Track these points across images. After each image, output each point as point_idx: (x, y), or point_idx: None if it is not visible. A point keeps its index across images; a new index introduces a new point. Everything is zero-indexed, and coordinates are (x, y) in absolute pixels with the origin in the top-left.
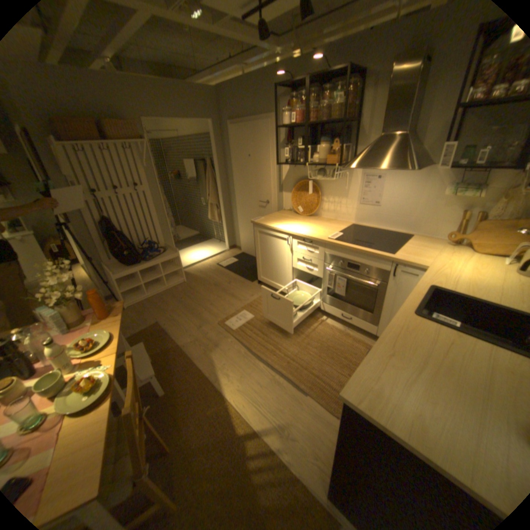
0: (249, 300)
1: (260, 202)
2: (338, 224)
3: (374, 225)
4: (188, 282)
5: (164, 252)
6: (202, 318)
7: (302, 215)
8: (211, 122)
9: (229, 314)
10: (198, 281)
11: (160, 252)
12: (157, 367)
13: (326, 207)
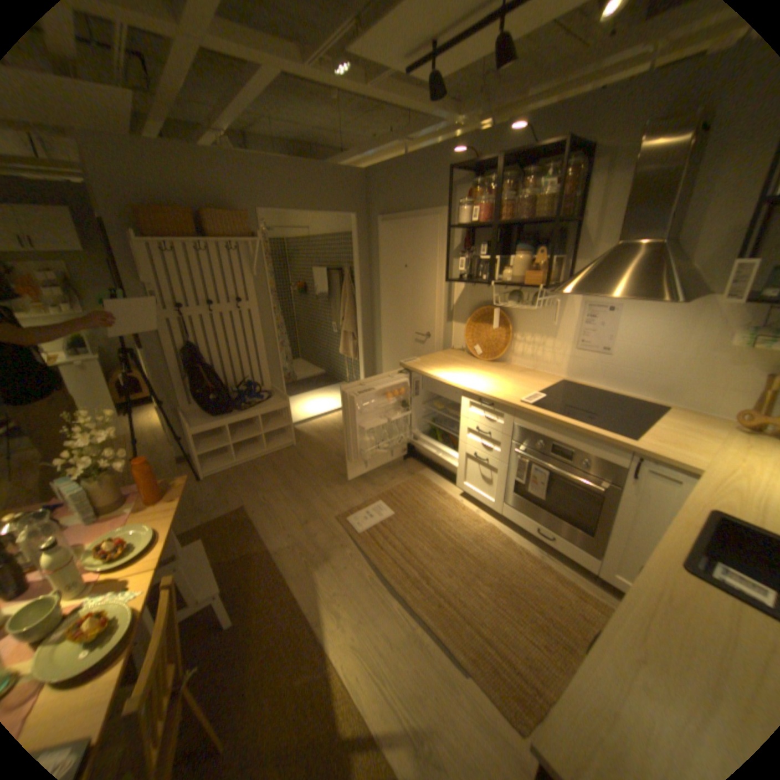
0: (387, 486)
1: (418, 334)
2: (539, 379)
3: (601, 384)
4: (298, 446)
5: (269, 398)
6: (311, 507)
7: (481, 359)
8: (356, 217)
9: (353, 506)
10: (315, 446)
11: (264, 399)
12: (232, 583)
13: (520, 350)
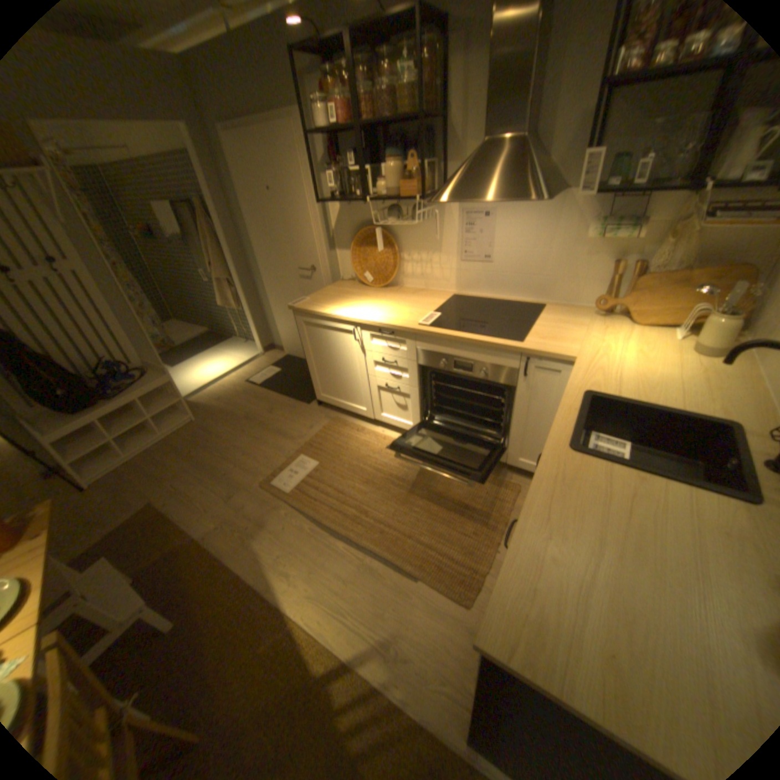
0: (307, 437)
1: (301, 270)
2: (431, 298)
3: (486, 293)
4: (198, 421)
5: (142, 376)
6: (231, 481)
7: (373, 287)
8: (187, 128)
9: (276, 467)
10: (217, 416)
11: (135, 378)
12: (160, 586)
13: (409, 271)
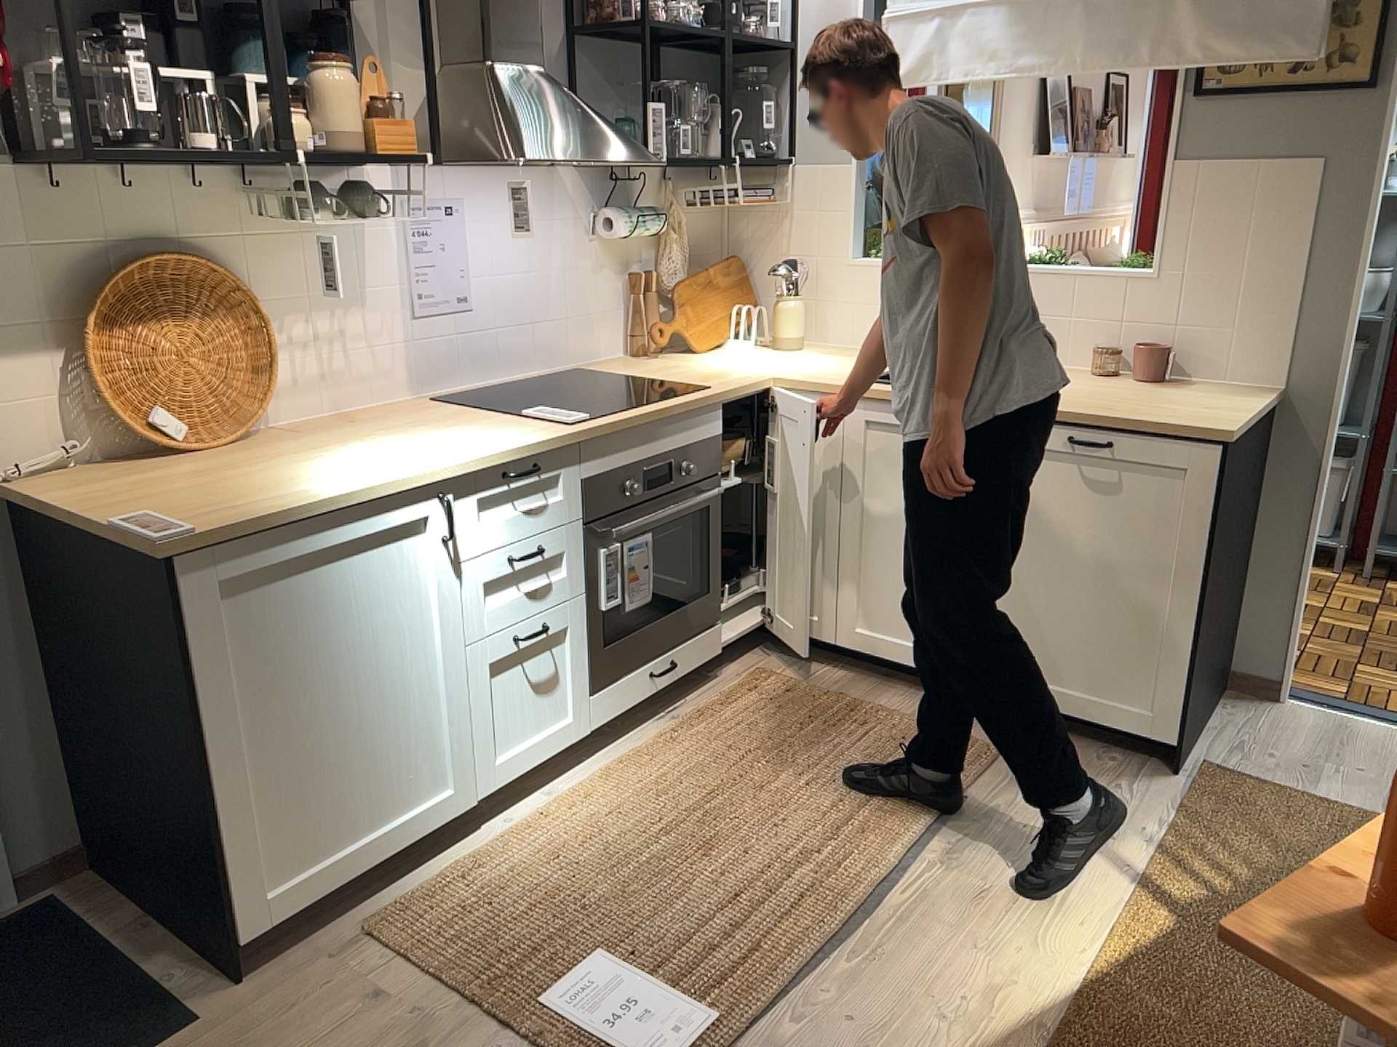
0: (435, 1003)
1: None
2: (416, 413)
3: (472, 381)
4: None
5: None
6: None
7: (212, 448)
8: None
9: None
10: None
11: None
12: None
13: (285, 377)
